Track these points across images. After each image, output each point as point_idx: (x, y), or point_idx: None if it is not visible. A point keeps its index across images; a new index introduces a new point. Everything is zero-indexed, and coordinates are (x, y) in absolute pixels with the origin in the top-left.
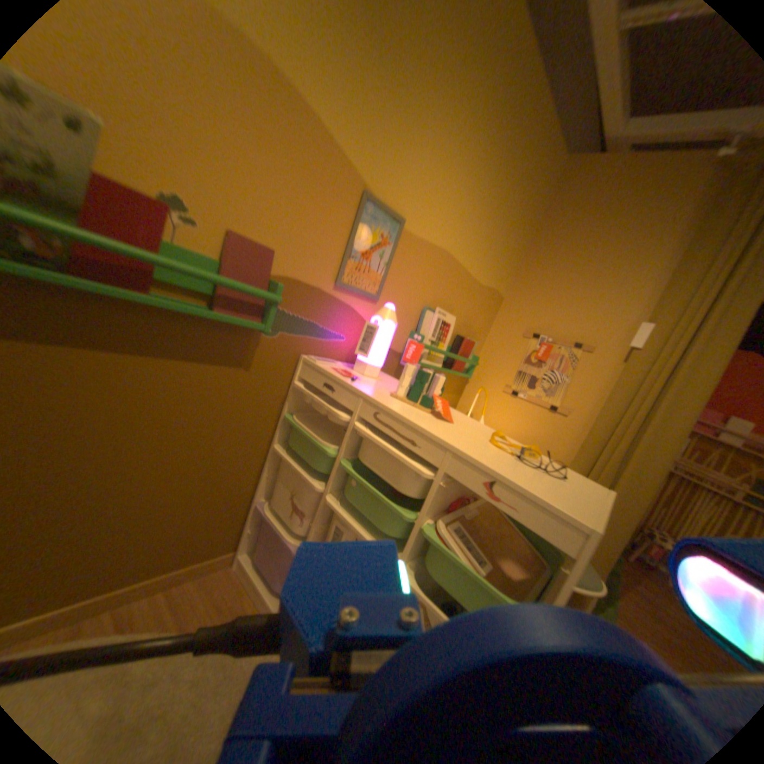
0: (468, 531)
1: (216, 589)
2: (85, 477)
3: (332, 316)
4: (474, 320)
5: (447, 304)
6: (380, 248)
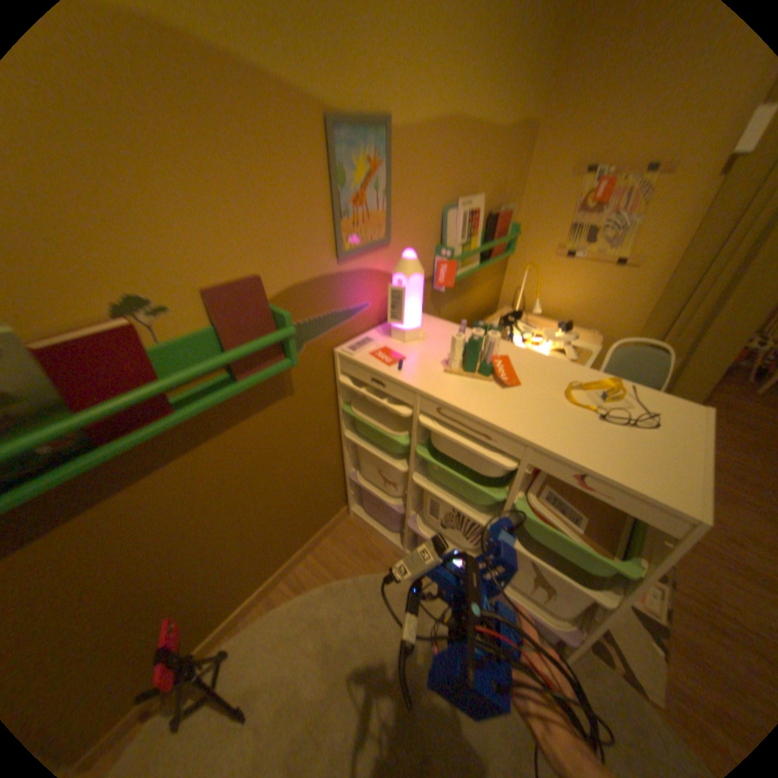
0: (556, 489)
1: (345, 536)
2: (214, 535)
3: (346, 291)
4: (505, 178)
5: (468, 183)
6: (369, 176)
